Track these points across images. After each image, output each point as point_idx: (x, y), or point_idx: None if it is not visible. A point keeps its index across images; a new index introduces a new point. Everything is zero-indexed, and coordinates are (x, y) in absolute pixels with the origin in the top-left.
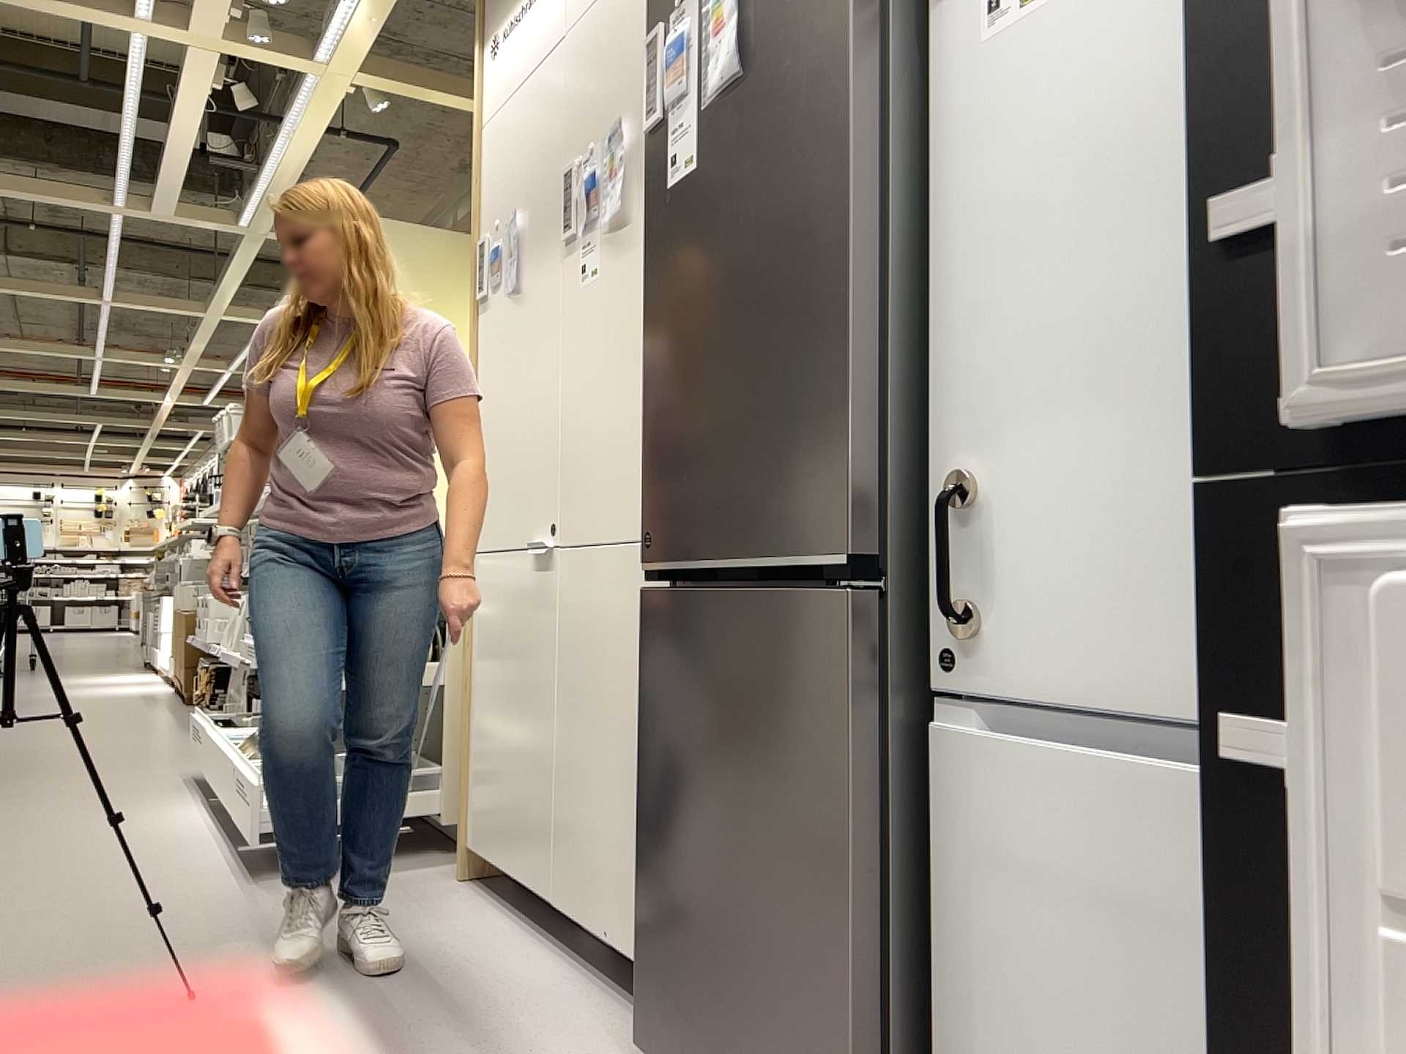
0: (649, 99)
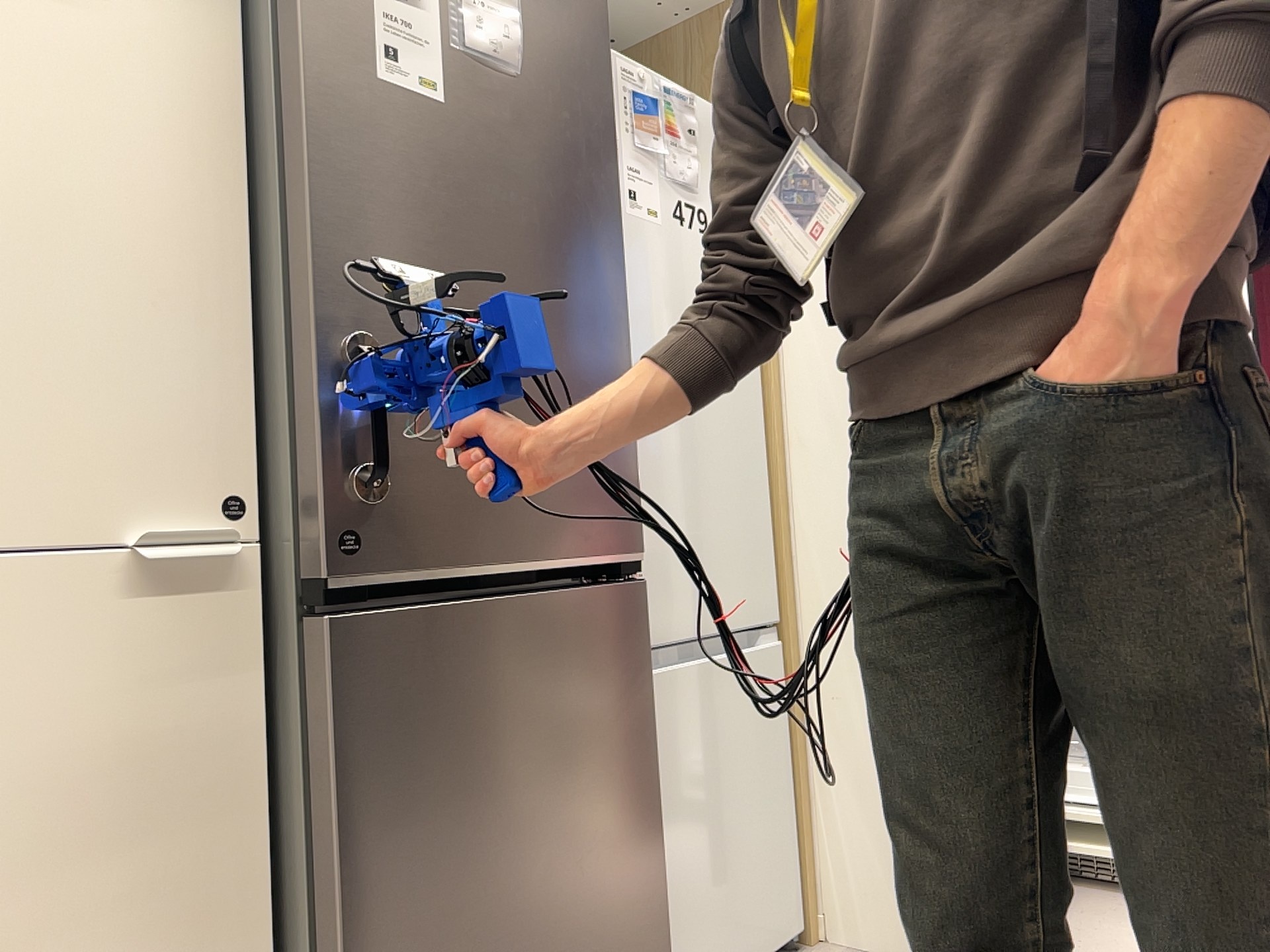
0: None
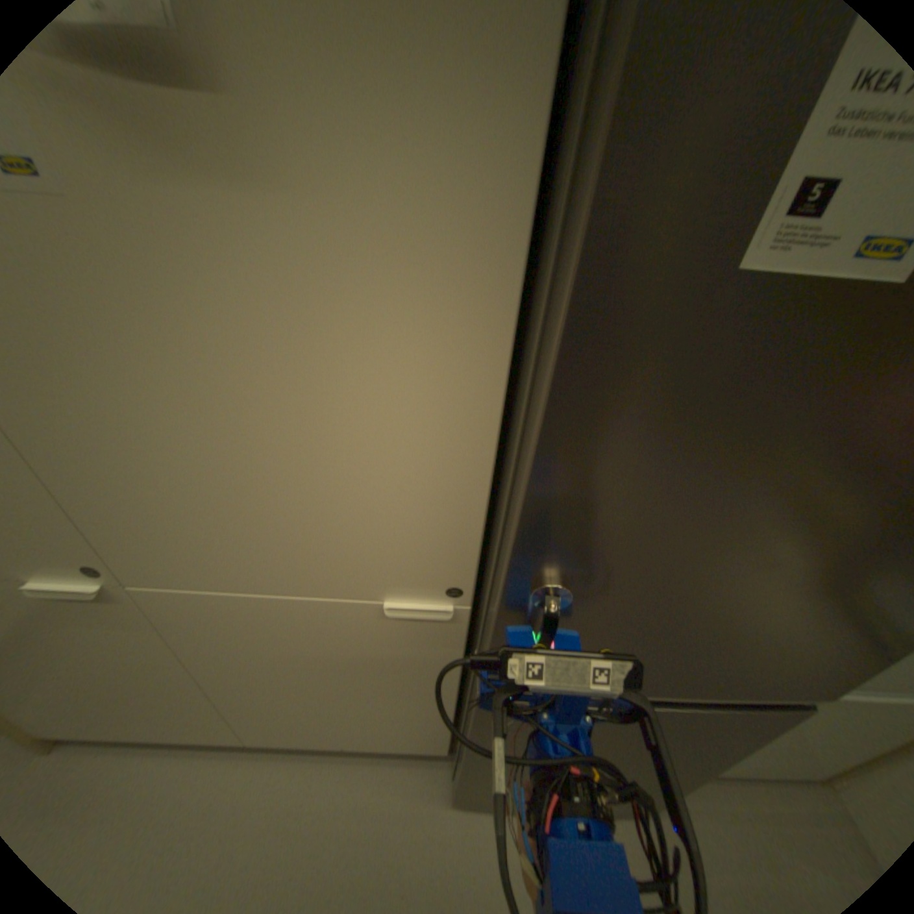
0: None
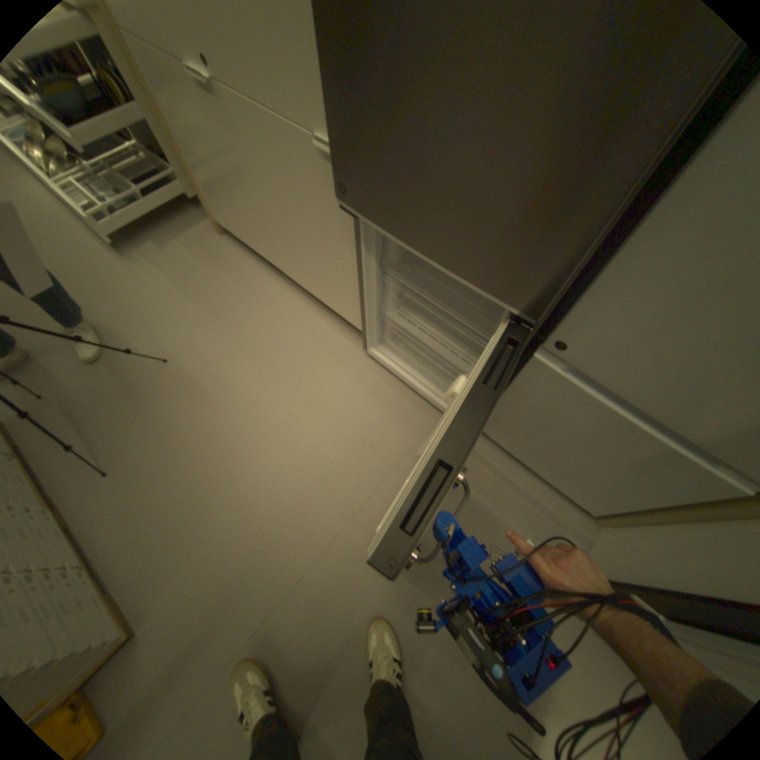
0: None
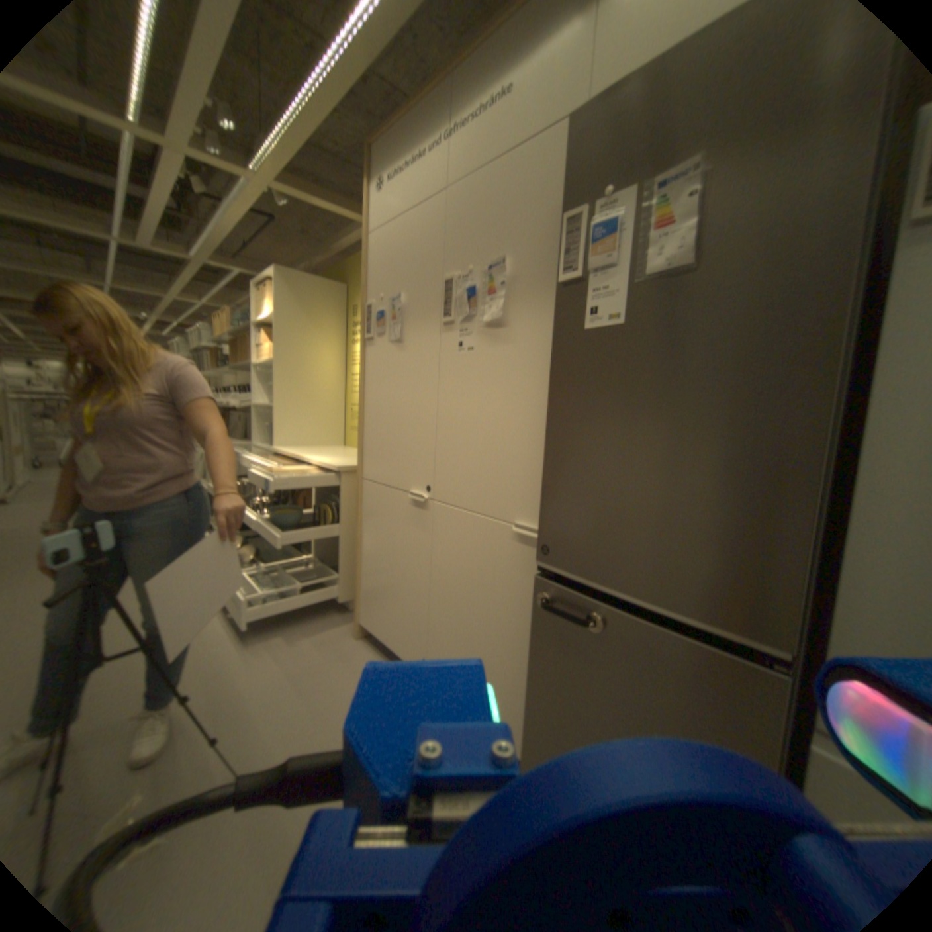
0: (568, 259)
